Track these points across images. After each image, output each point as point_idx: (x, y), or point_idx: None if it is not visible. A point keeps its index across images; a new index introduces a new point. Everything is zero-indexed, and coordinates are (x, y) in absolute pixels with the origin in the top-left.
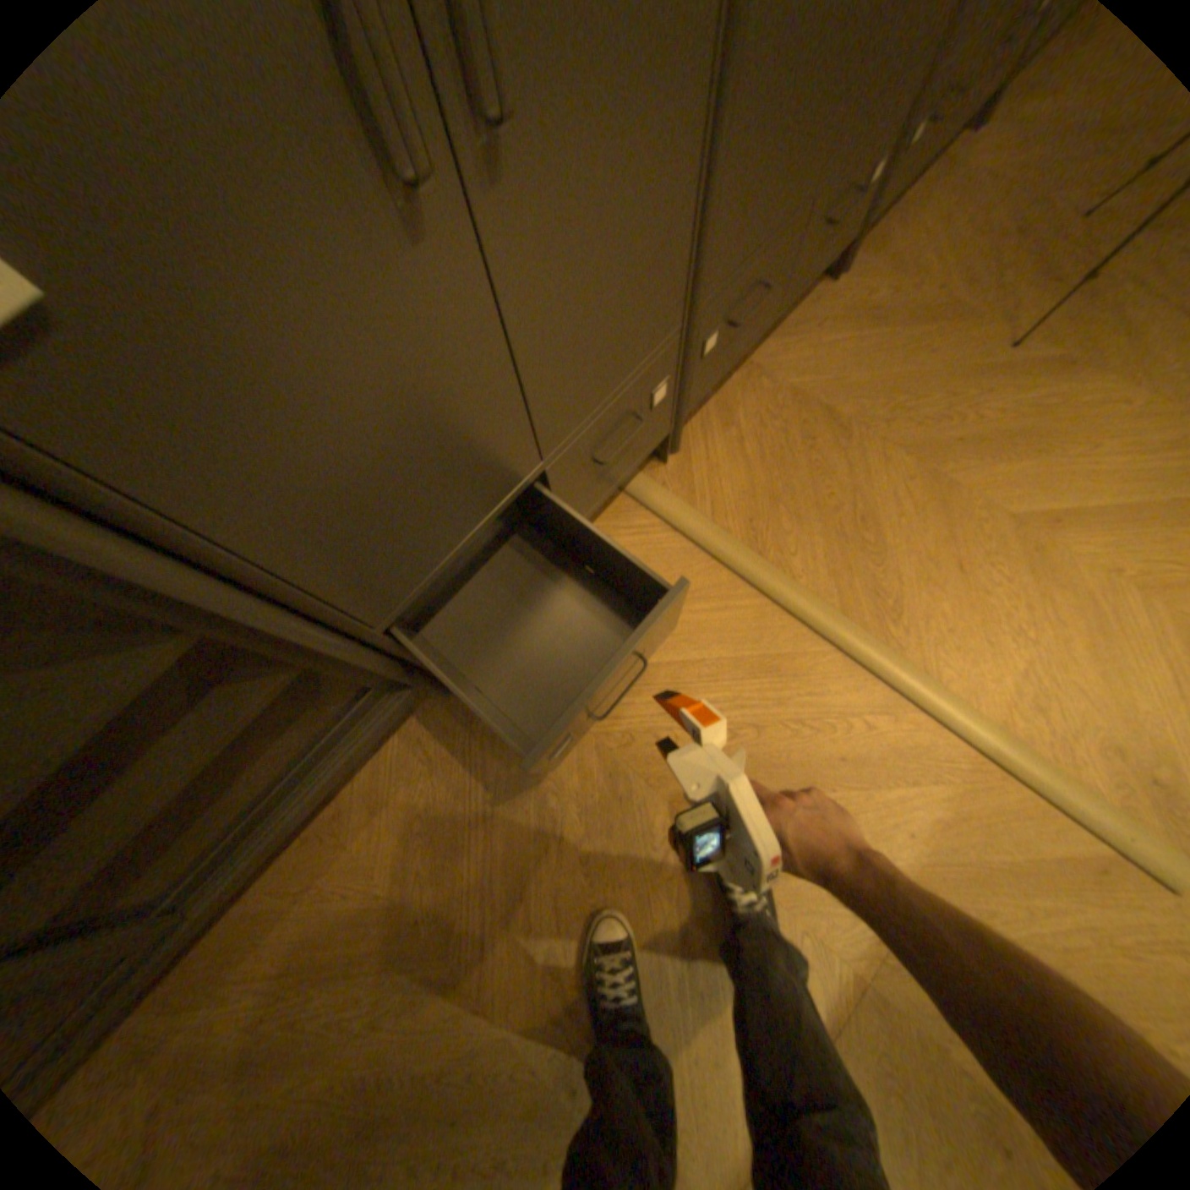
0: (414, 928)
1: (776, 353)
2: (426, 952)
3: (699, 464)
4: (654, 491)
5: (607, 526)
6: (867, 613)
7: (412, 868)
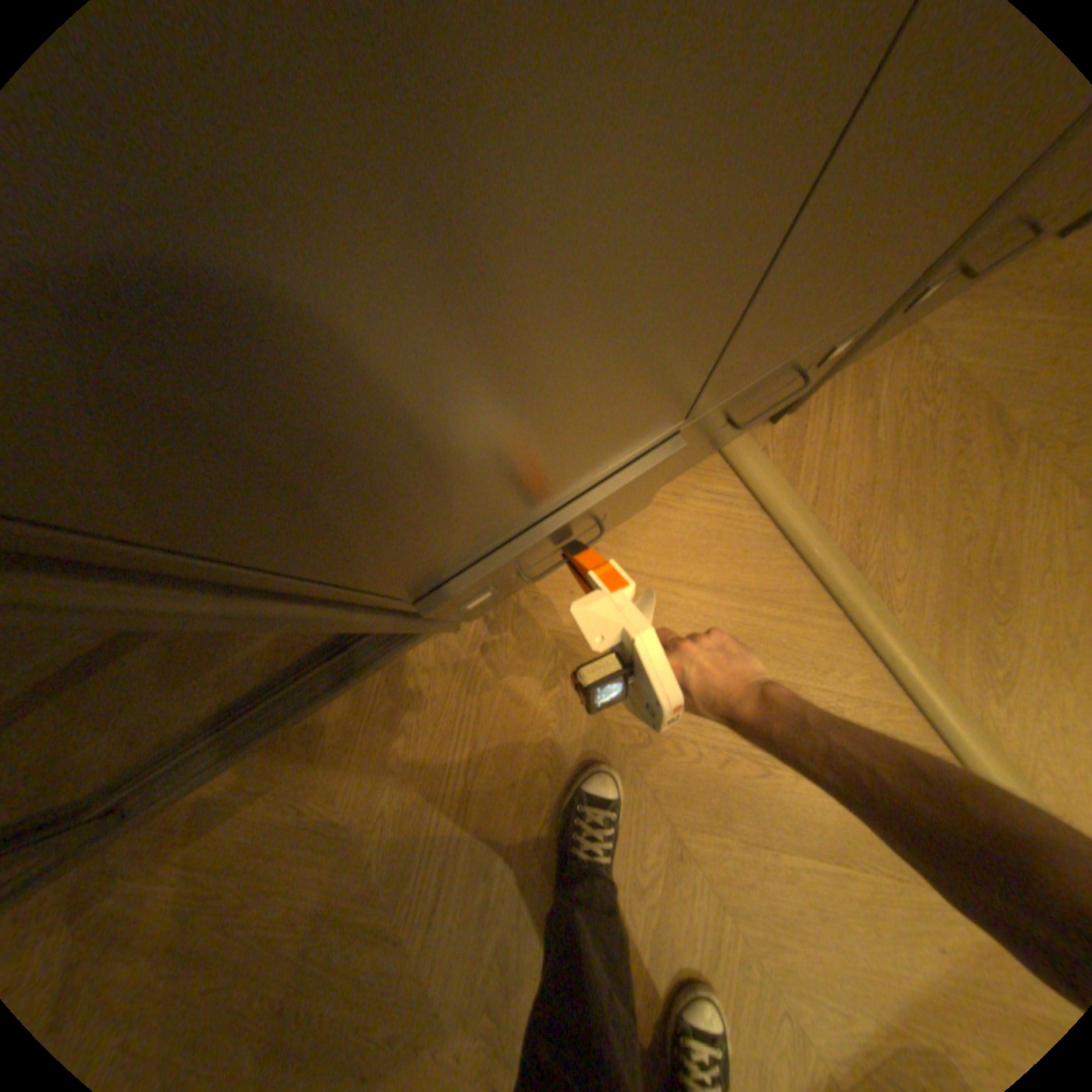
0: (366, 869)
1: (954, 315)
2: (373, 898)
3: (816, 434)
4: (754, 454)
5: (685, 481)
6: (969, 678)
7: (377, 805)
